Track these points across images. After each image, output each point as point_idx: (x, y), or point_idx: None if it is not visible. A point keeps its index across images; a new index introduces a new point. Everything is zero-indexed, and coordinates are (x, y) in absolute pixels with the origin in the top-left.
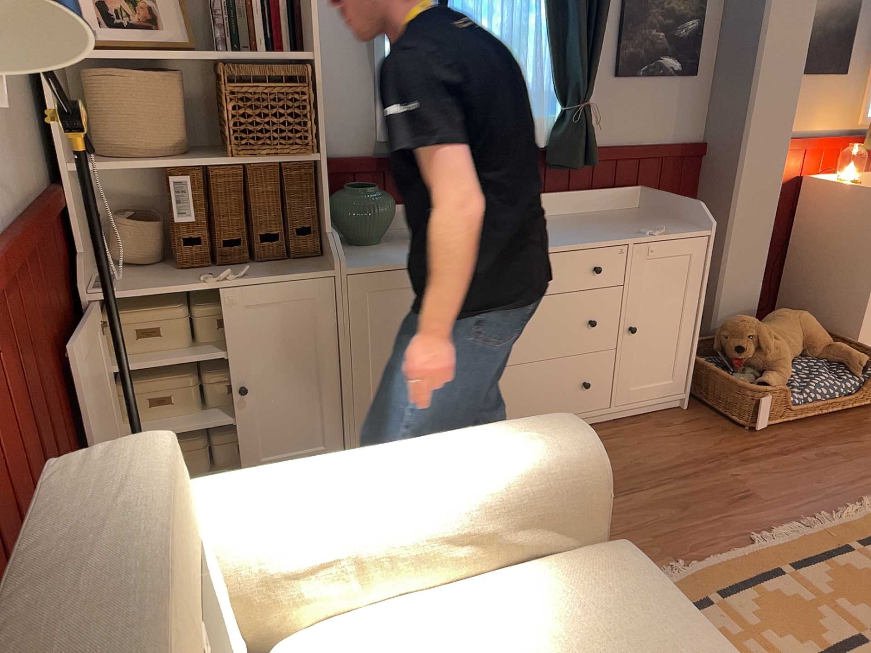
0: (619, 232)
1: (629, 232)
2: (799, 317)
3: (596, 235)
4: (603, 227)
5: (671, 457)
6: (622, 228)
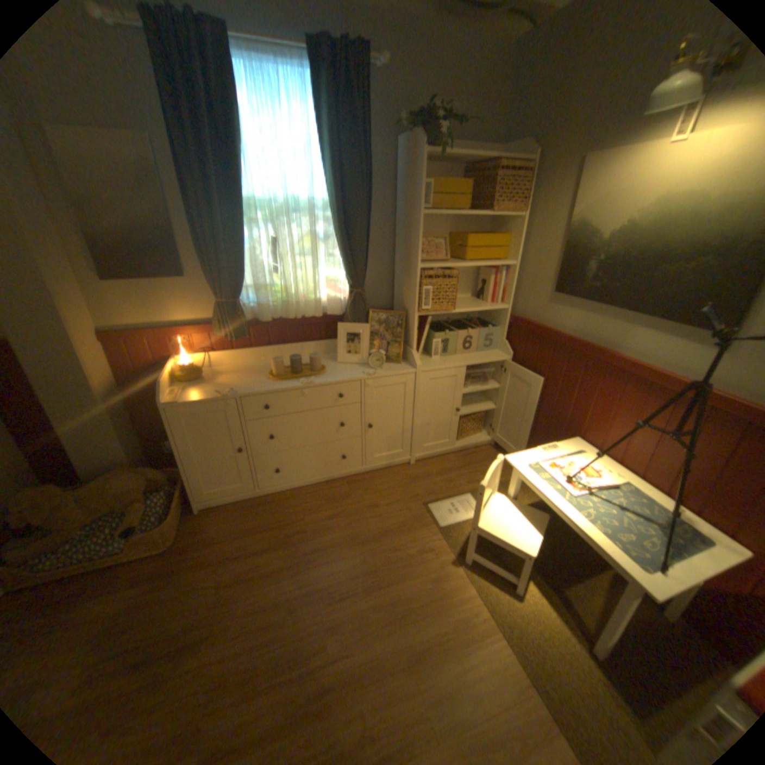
0: None
1: None
2: (108, 484)
3: None
4: None
5: None
6: None
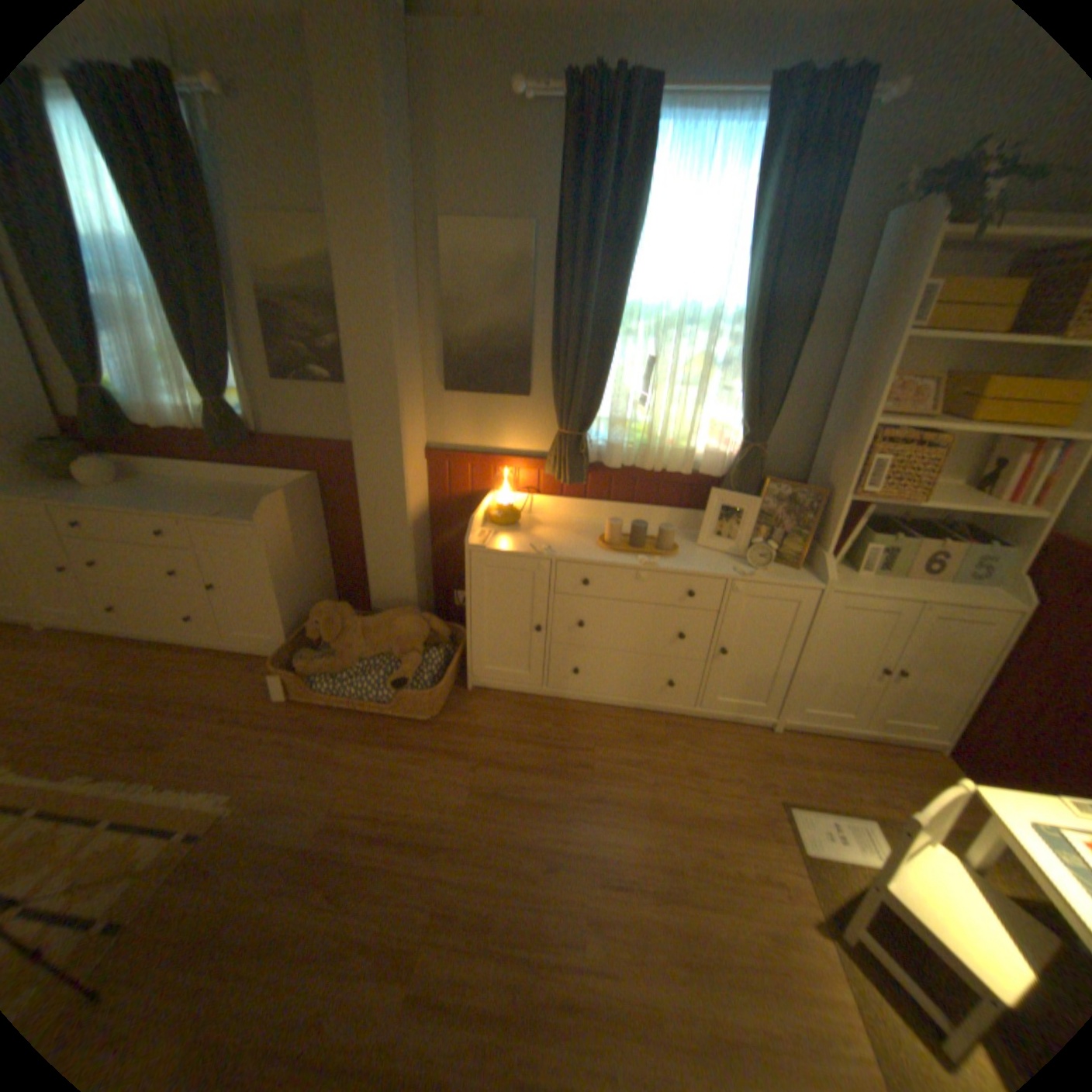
0: (198, 509)
1: (207, 509)
2: (395, 621)
3: (177, 507)
4: (214, 501)
5: (192, 696)
6: (216, 506)
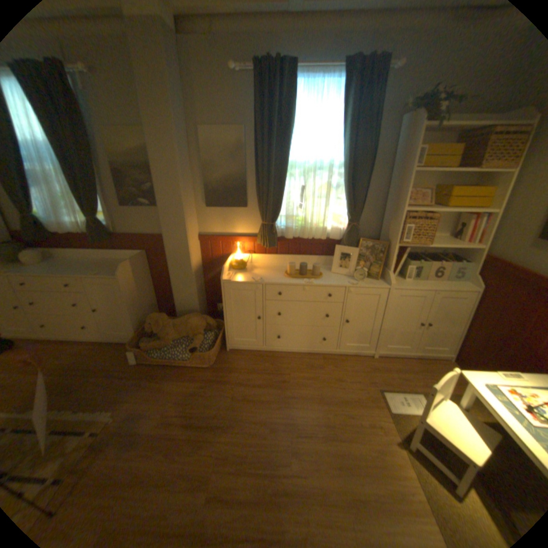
0: (85, 272)
1: (90, 272)
2: (188, 320)
3: (74, 272)
4: (93, 268)
5: (87, 366)
6: (95, 270)
